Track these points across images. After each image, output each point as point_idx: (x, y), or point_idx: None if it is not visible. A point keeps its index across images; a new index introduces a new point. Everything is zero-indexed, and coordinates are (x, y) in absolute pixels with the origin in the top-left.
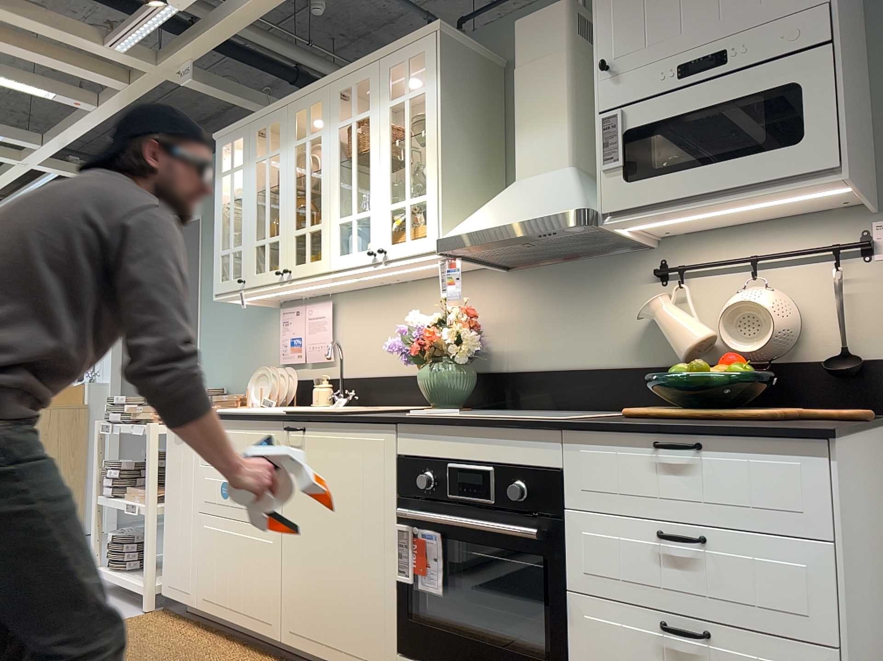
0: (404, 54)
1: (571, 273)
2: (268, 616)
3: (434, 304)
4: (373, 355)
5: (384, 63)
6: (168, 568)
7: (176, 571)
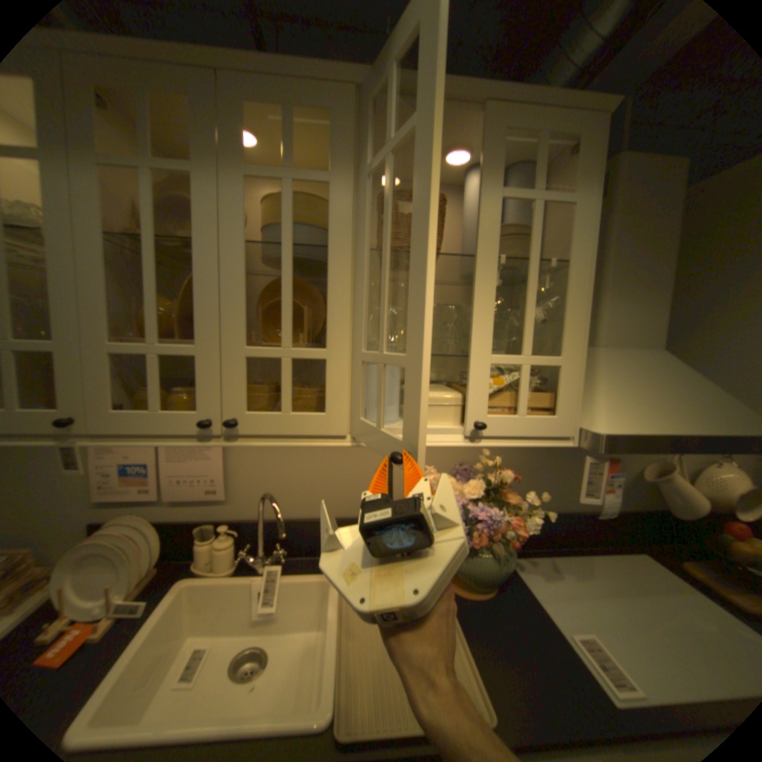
0: (542, 113)
1: None
2: None
3: None
4: (301, 491)
5: (499, 108)
6: None
7: None
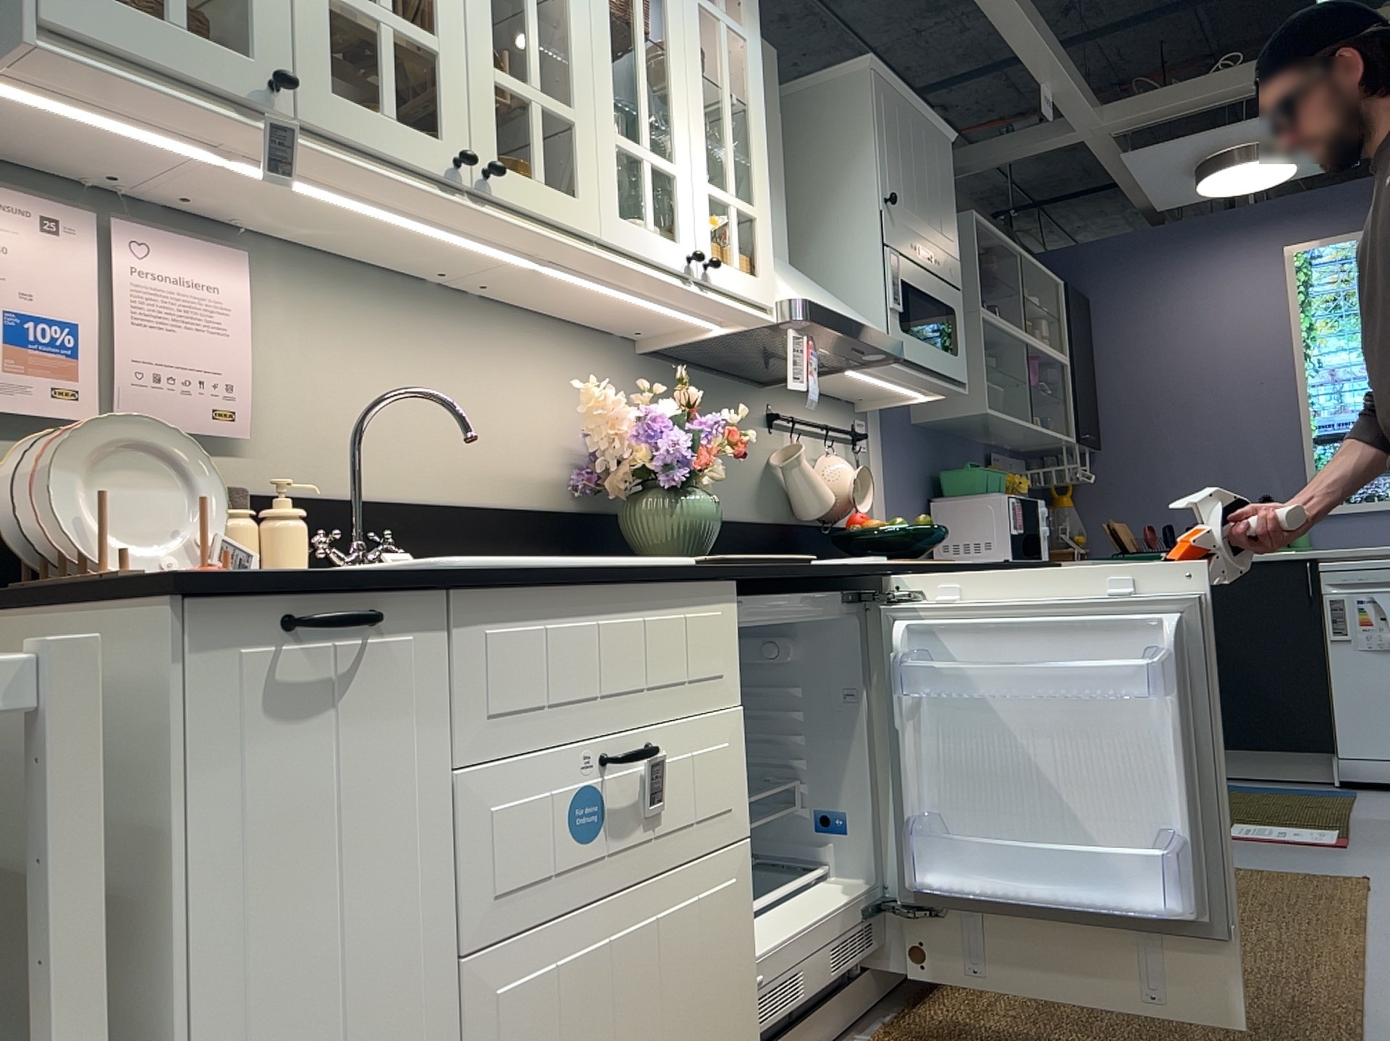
0: None
1: (706, 387)
2: None
3: (530, 368)
4: (382, 444)
5: None
6: None
7: None
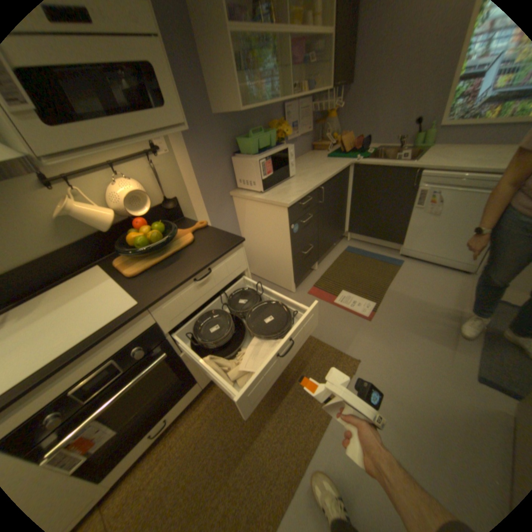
0: None
1: None
2: None
3: None
4: None
5: None
6: None
7: None
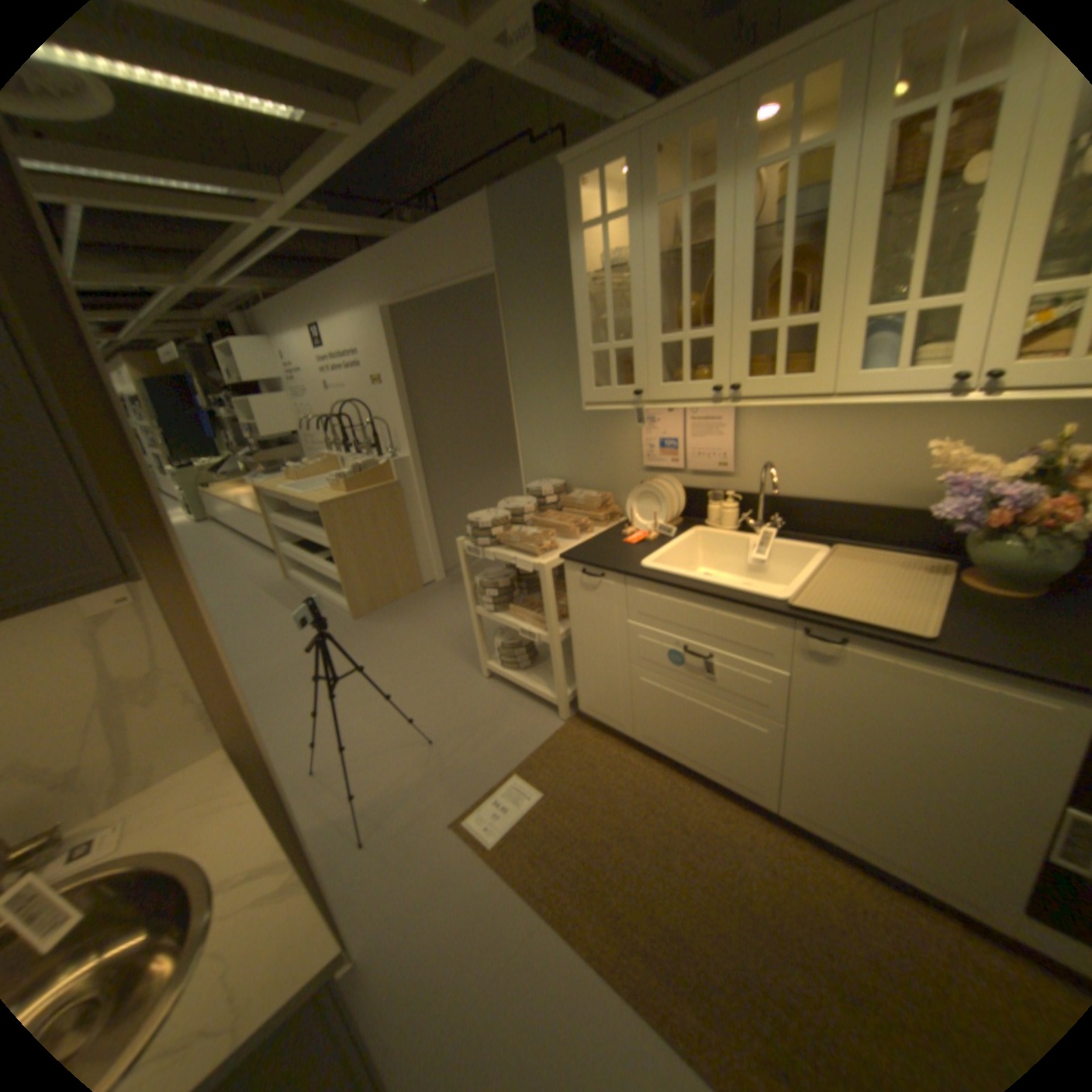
0: None
1: None
2: (758, 790)
3: (947, 416)
4: (805, 471)
5: None
6: (586, 695)
7: (598, 701)
